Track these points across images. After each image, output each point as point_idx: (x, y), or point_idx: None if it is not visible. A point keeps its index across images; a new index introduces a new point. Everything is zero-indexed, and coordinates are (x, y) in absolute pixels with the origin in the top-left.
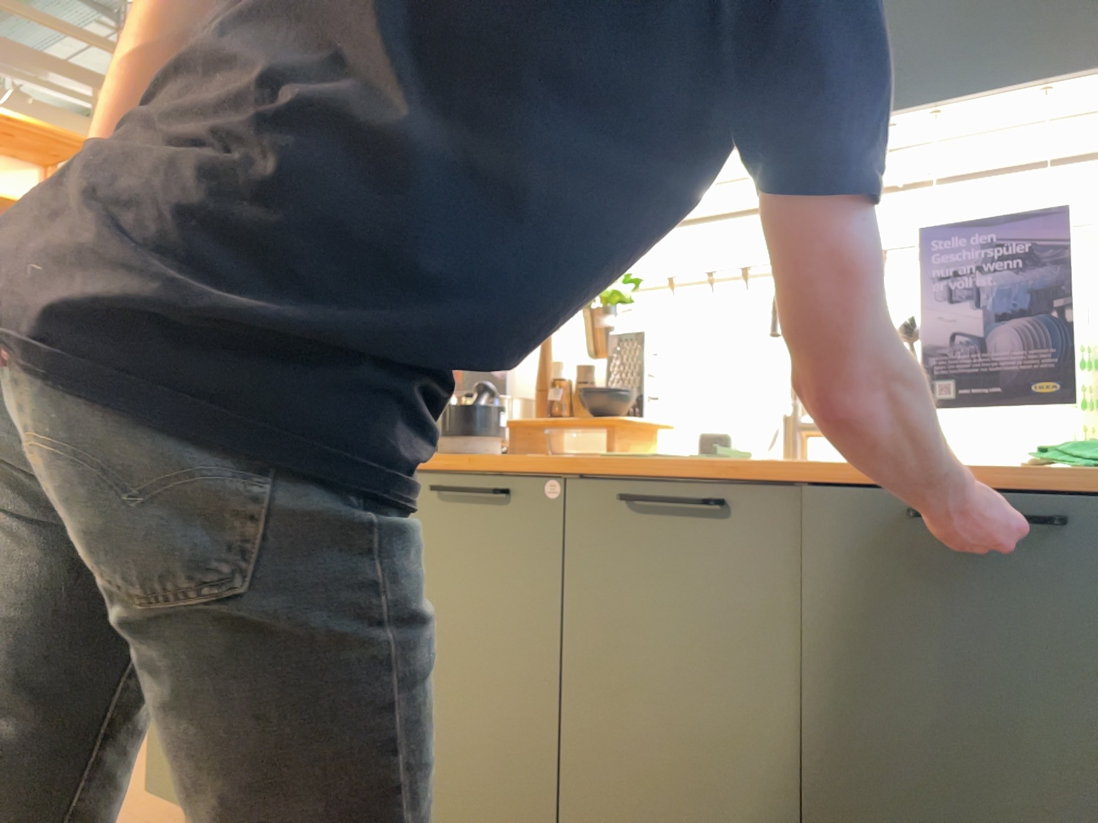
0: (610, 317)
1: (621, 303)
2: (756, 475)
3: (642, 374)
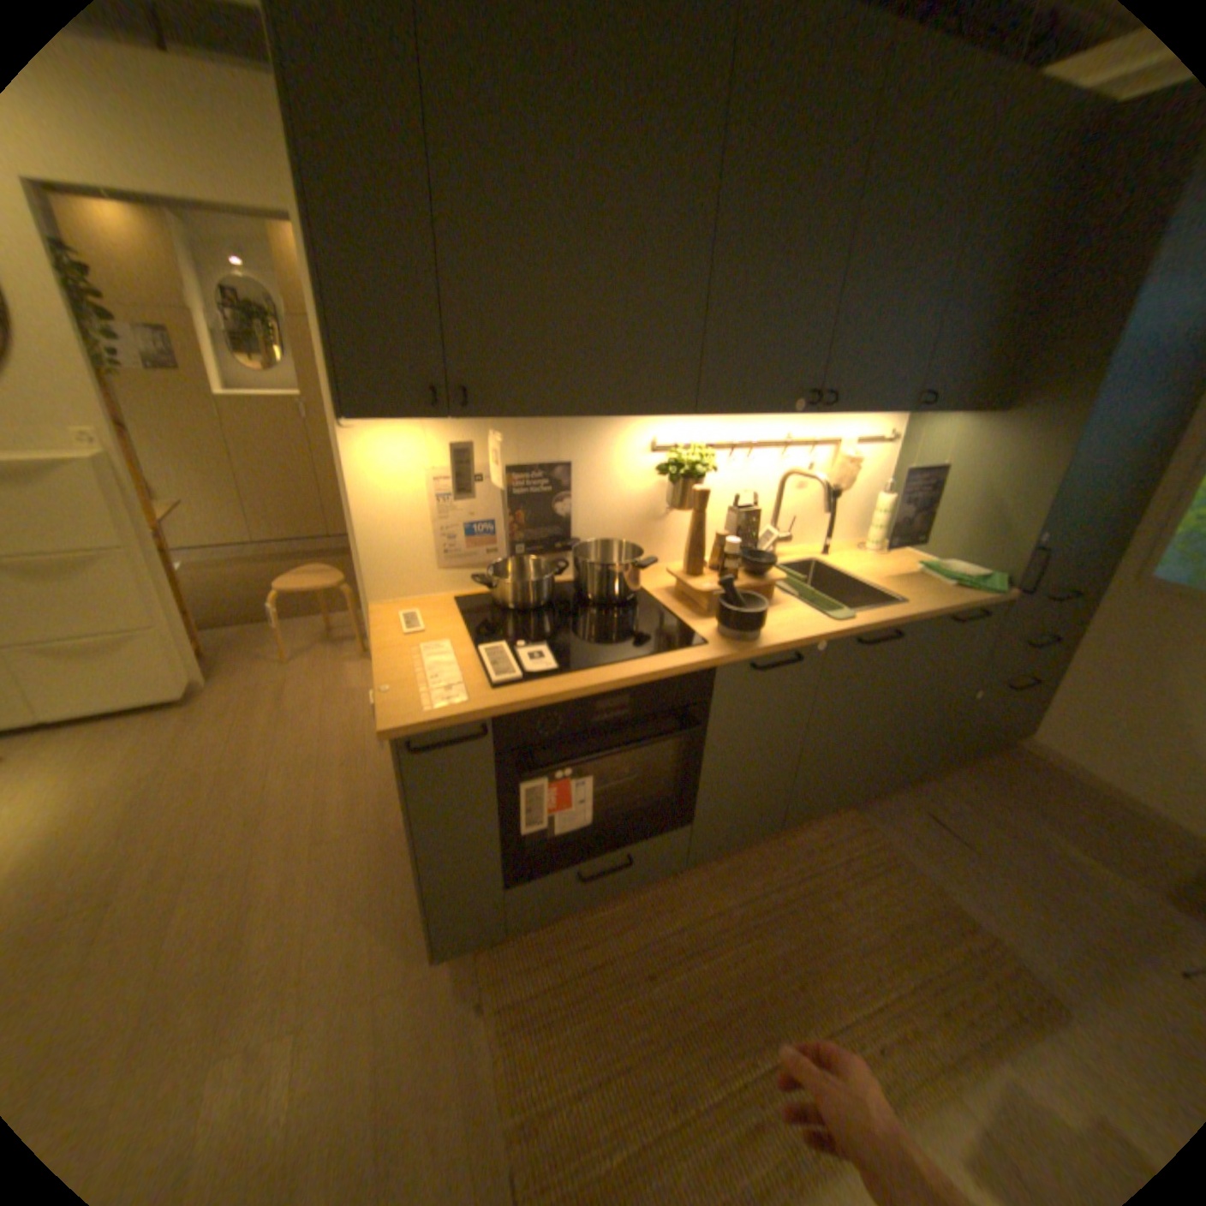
0: (702, 486)
1: (699, 472)
2: (913, 619)
3: (749, 535)
